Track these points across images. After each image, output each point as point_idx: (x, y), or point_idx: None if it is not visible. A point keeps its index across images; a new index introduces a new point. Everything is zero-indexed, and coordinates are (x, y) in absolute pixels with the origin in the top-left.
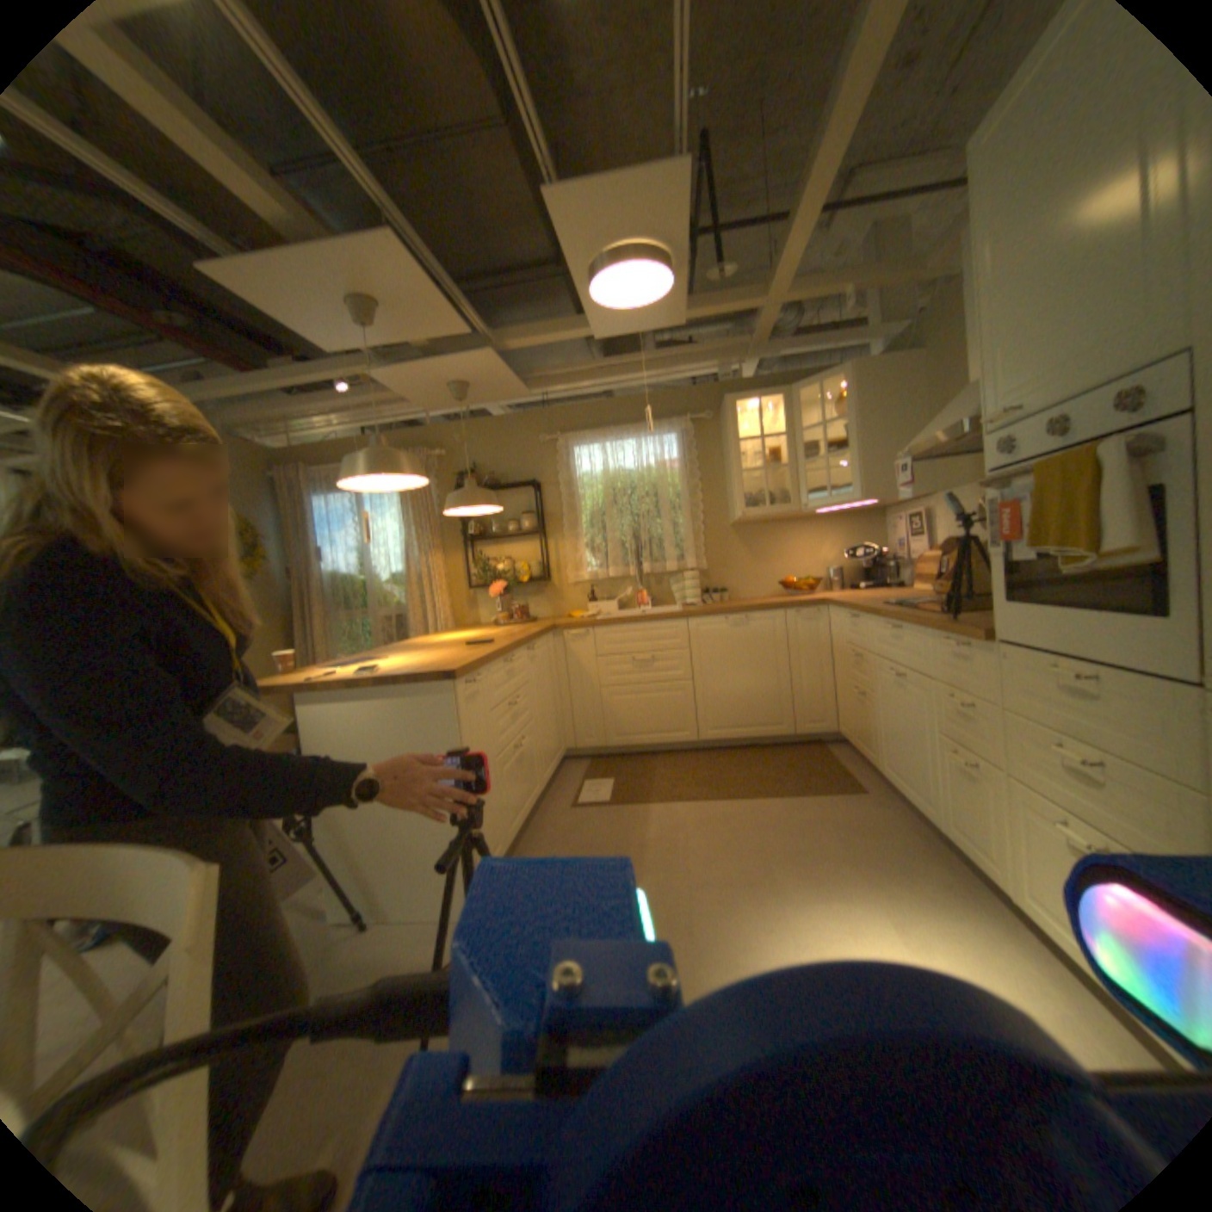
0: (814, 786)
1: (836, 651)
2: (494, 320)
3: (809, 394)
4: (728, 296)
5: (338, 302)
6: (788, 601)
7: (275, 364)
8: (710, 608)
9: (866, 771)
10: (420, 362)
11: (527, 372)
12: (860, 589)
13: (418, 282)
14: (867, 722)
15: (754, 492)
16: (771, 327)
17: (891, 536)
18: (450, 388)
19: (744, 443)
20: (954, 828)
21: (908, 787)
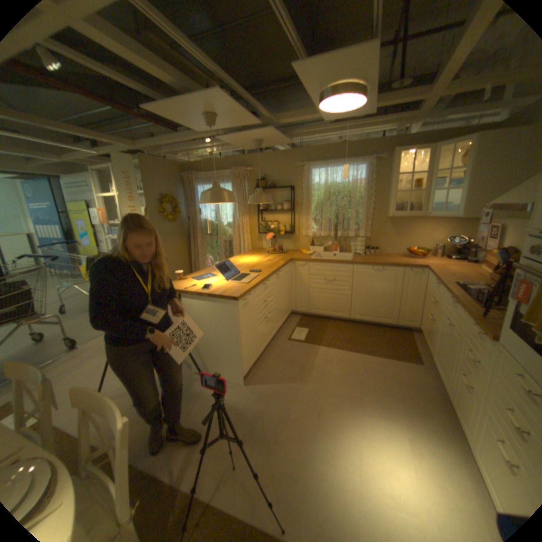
0: (399, 355)
1: (428, 293)
2: (278, 102)
3: (449, 146)
4: (406, 93)
5: (199, 116)
6: (408, 263)
7: (180, 130)
8: (367, 261)
9: (429, 352)
10: (239, 134)
11: (292, 131)
12: (453, 259)
13: (234, 107)
14: (433, 334)
15: (404, 200)
16: (432, 107)
17: (481, 231)
18: (254, 143)
19: (404, 172)
20: (458, 406)
21: (443, 374)
